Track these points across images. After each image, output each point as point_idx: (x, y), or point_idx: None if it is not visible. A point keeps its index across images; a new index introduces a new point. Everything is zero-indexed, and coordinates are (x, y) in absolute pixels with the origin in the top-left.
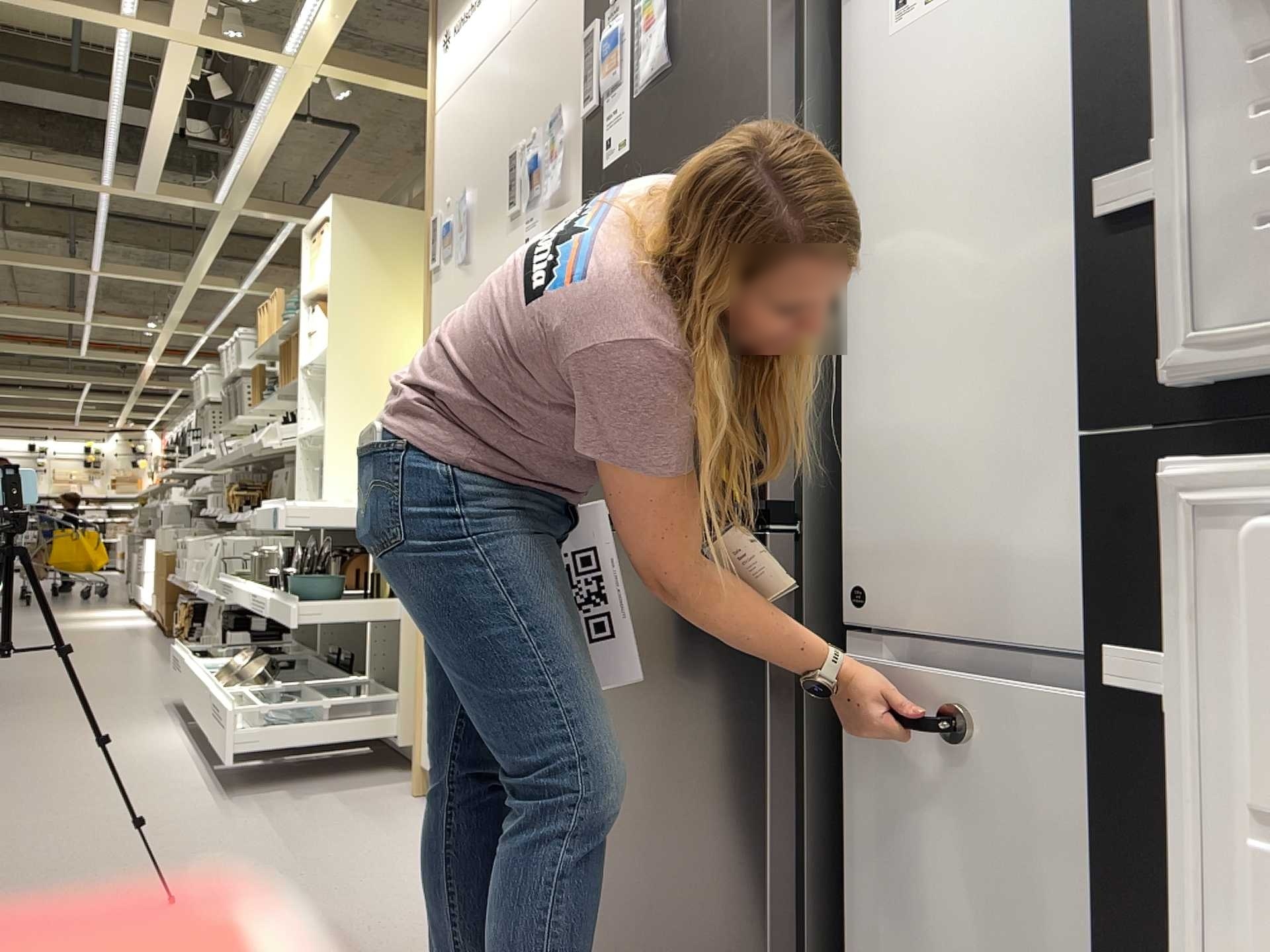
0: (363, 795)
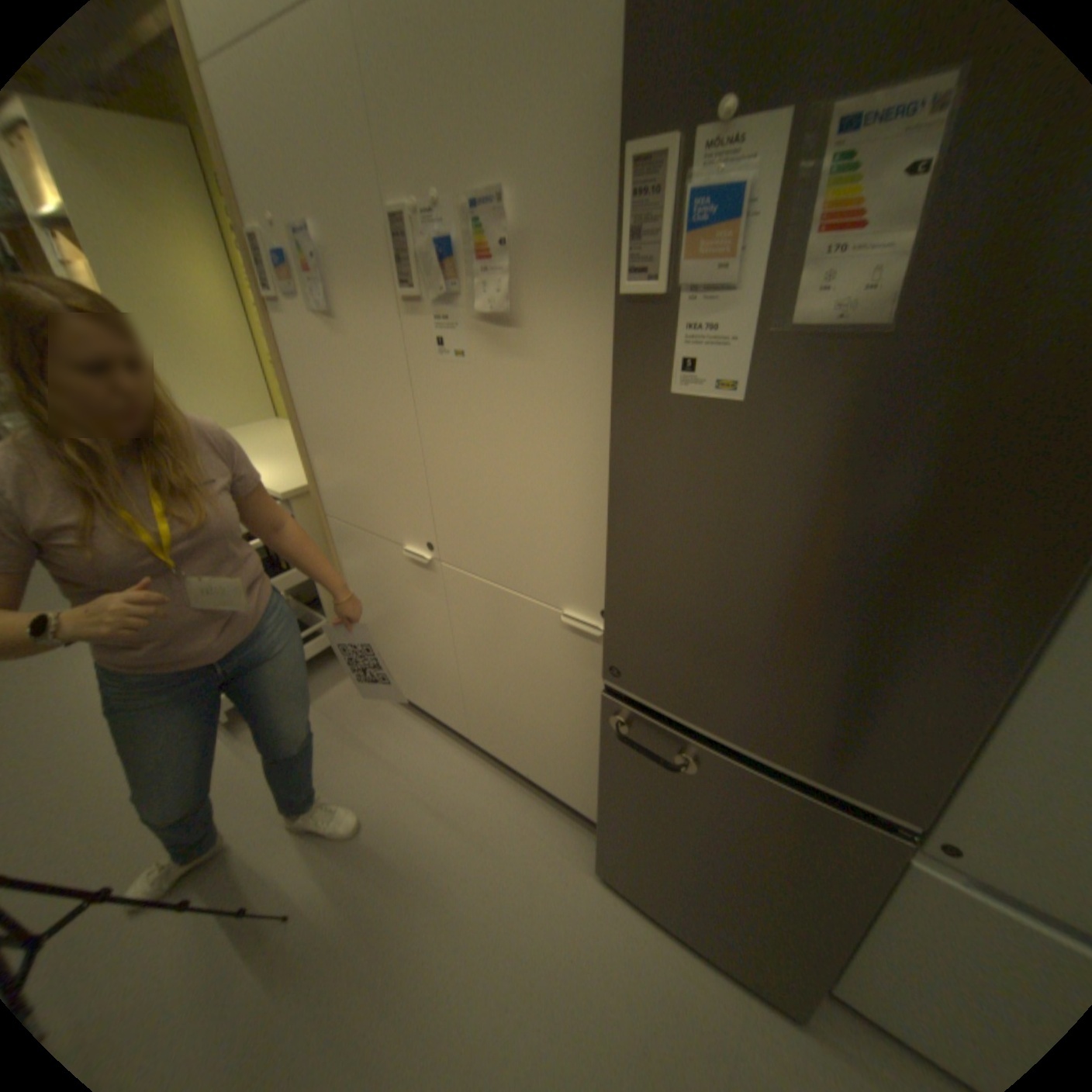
0: (335, 702)
